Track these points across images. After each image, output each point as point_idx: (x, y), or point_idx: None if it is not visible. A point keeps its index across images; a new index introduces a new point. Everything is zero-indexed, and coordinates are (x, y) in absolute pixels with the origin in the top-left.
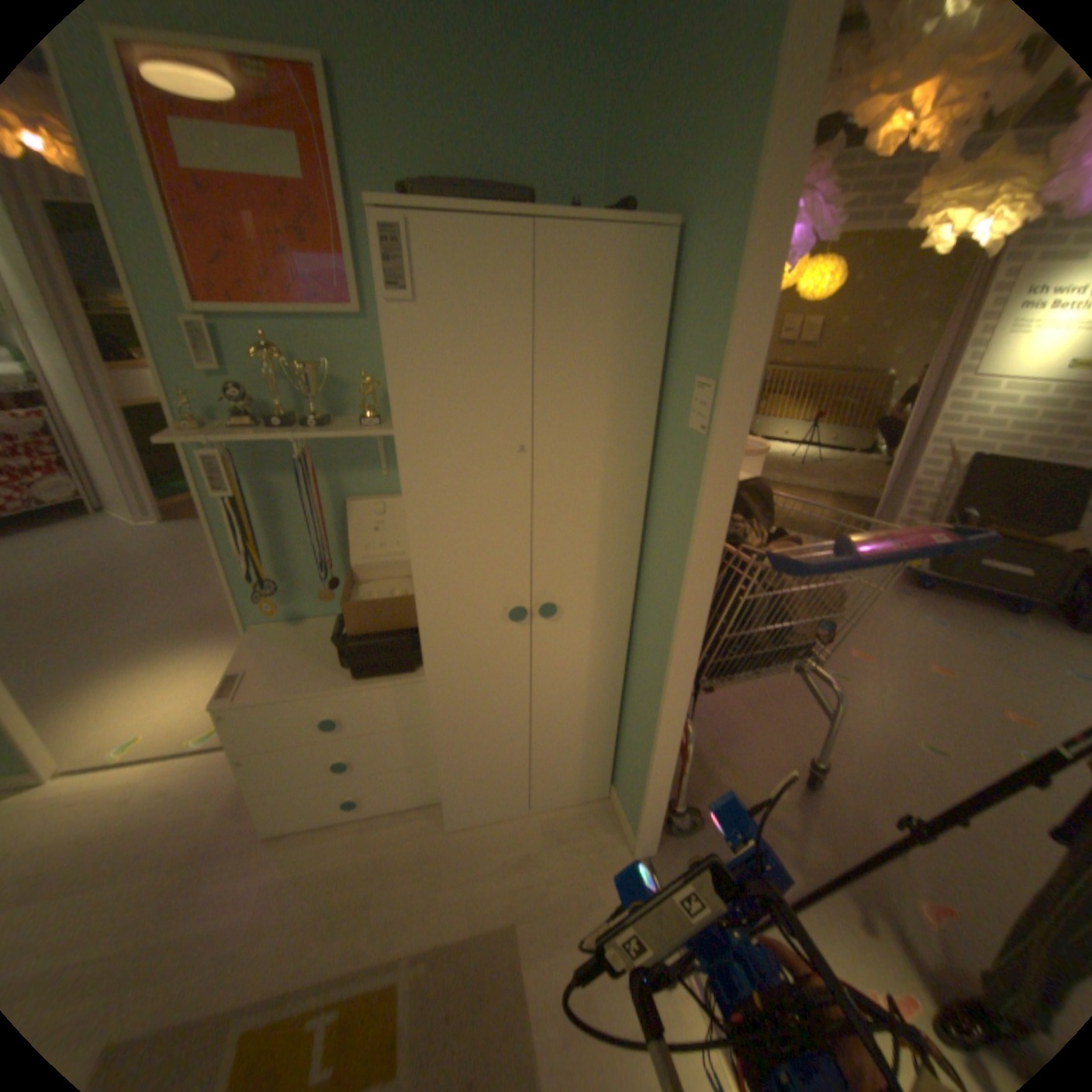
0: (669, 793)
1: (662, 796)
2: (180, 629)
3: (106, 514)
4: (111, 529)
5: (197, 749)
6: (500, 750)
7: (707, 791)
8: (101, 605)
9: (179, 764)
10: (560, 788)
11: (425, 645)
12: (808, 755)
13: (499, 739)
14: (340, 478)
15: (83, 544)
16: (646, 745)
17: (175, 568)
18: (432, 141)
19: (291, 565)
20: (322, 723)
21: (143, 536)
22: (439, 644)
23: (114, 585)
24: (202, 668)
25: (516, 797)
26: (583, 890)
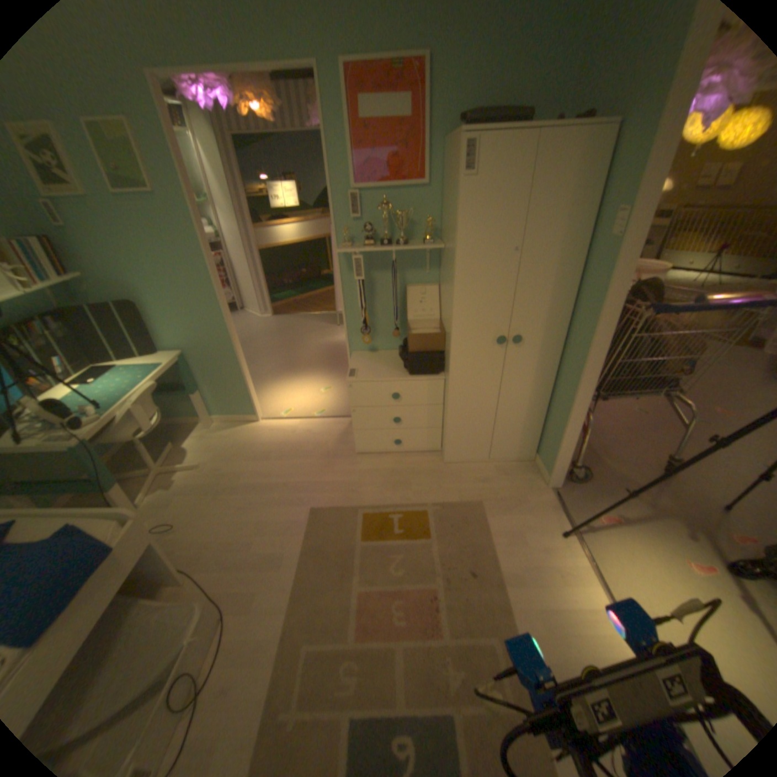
0: (574, 449)
1: (570, 449)
2: (296, 366)
3: (246, 311)
4: (250, 318)
5: (318, 417)
6: (478, 419)
7: (596, 466)
8: (257, 353)
9: (312, 421)
10: (507, 449)
11: (451, 354)
12: (669, 458)
13: (479, 413)
14: (405, 274)
15: (240, 325)
16: (563, 421)
17: (286, 338)
18: (476, 86)
19: (375, 321)
20: (393, 395)
21: (266, 322)
22: (458, 354)
23: (260, 344)
24: (311, 383)
25: (483, 450)
26: (519, 495)
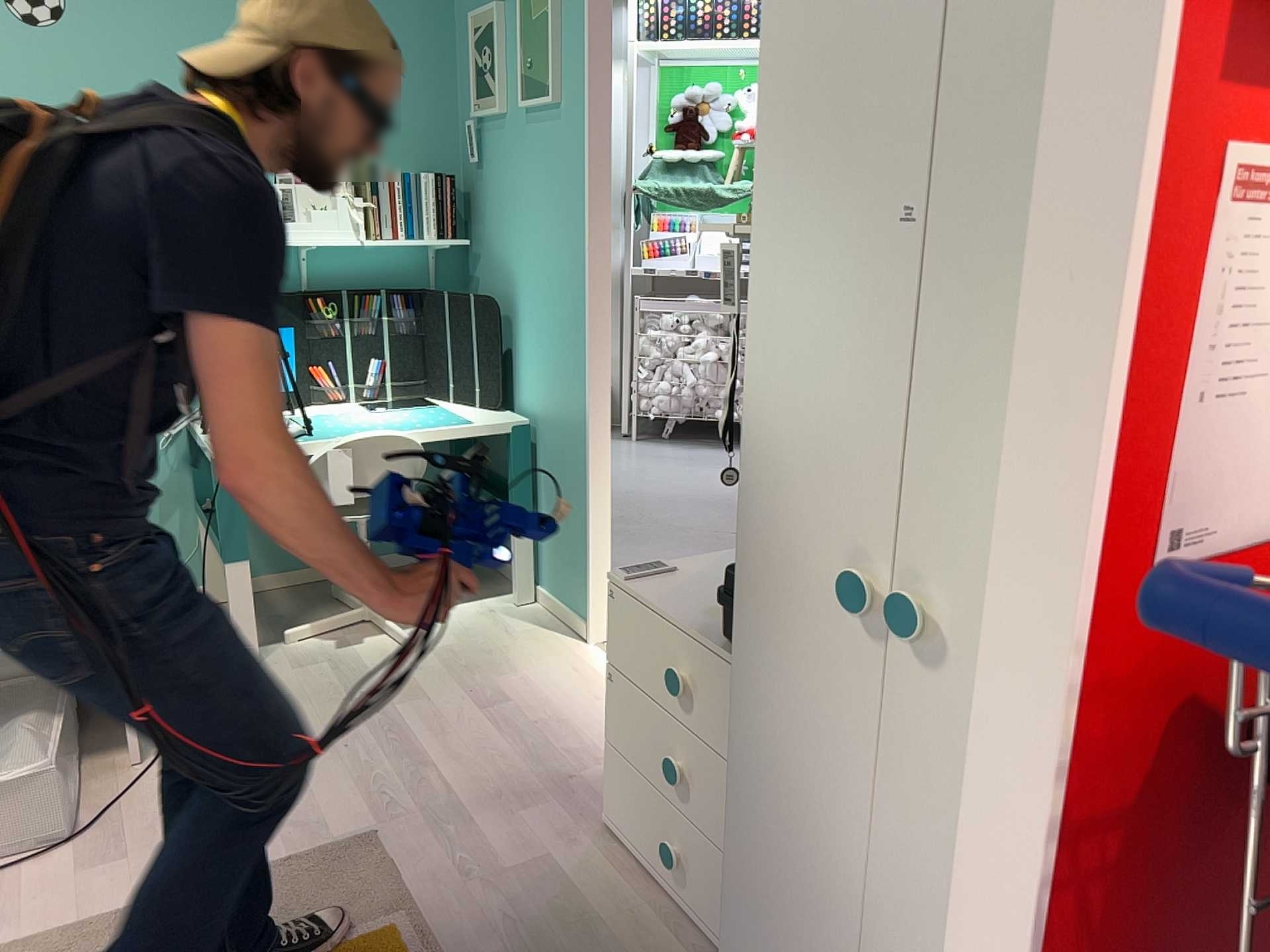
0: None
1: None
2: None
3: None
4: None
5: None
6: (811, 935)
7: None
8: None
9: None
10: None
11: (741, 583)
12: None
13: (813, 904)
14: None
15: None
16: None
17: None
18: None
19: None
20: (670, 675)
21: None
22: (756, 591)
23: None
24: None
25: None
26: None
